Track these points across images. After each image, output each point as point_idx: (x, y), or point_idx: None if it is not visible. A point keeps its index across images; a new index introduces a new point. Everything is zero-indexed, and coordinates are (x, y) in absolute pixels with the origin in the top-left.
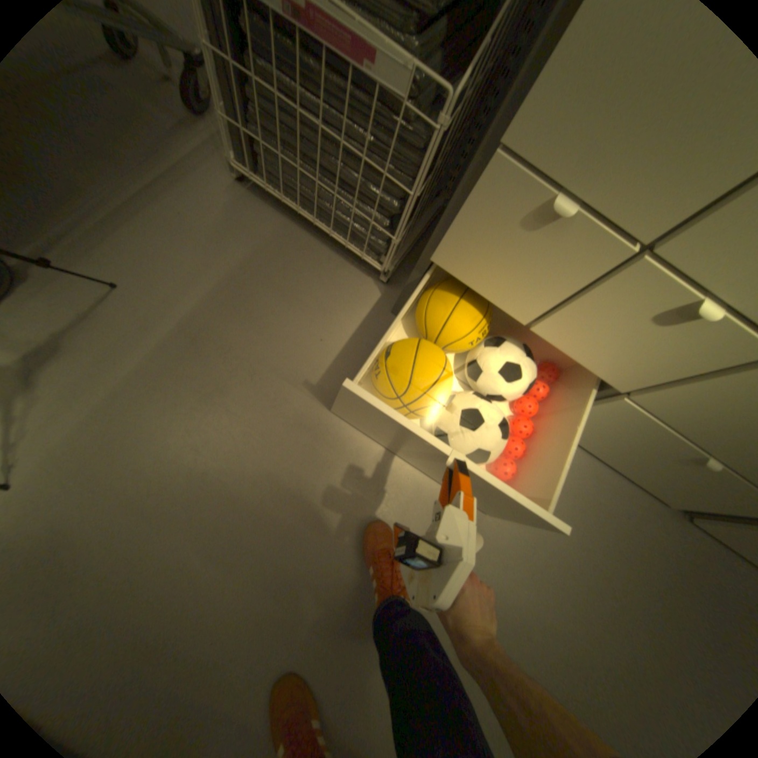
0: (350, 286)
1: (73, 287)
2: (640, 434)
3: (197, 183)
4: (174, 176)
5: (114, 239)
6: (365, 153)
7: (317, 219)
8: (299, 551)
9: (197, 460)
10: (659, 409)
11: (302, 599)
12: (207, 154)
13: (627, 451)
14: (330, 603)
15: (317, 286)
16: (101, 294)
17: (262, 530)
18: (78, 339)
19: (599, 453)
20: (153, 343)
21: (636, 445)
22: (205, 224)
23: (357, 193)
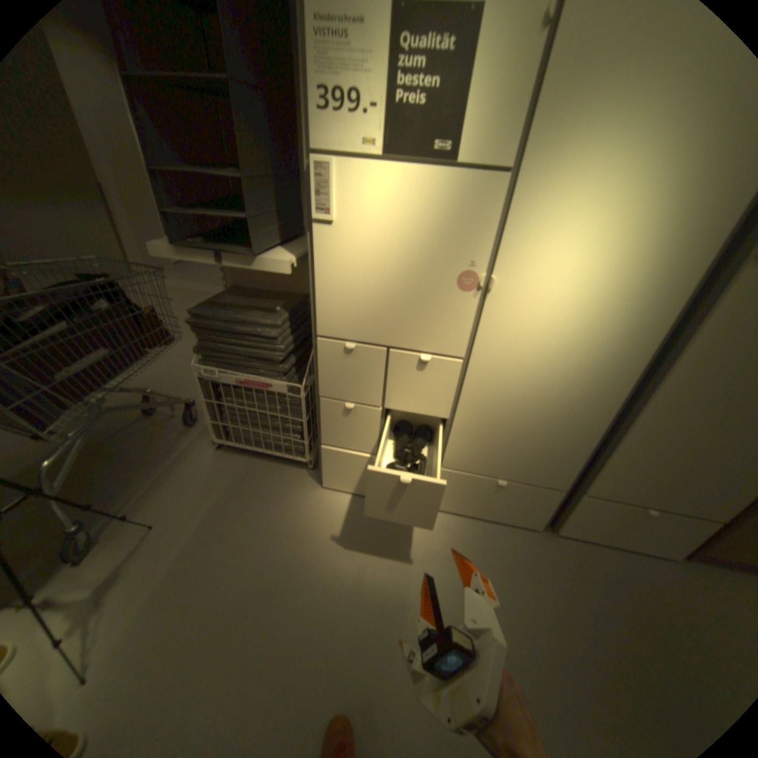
0: (293, 478)
1: (126, 537)
2: (466, 486)
3: (195, 458)
4: (182, 459)
5: (149, 503)
6: (279, 414)
7: (265, 450)
8: (295, 655)
9: (214, 616)
10: (455, 467)
11: (305, 692)
12: (199, 442)
13: (476, 501)
14: (325, 687)
15: (273, 485)
16: (143, 535)
17: (266, 649)
18: (130, 566)
19: (472, 513)
20: (177, 552)
21: (473, 494)
22: (202, 476)
23: (281, 430)
